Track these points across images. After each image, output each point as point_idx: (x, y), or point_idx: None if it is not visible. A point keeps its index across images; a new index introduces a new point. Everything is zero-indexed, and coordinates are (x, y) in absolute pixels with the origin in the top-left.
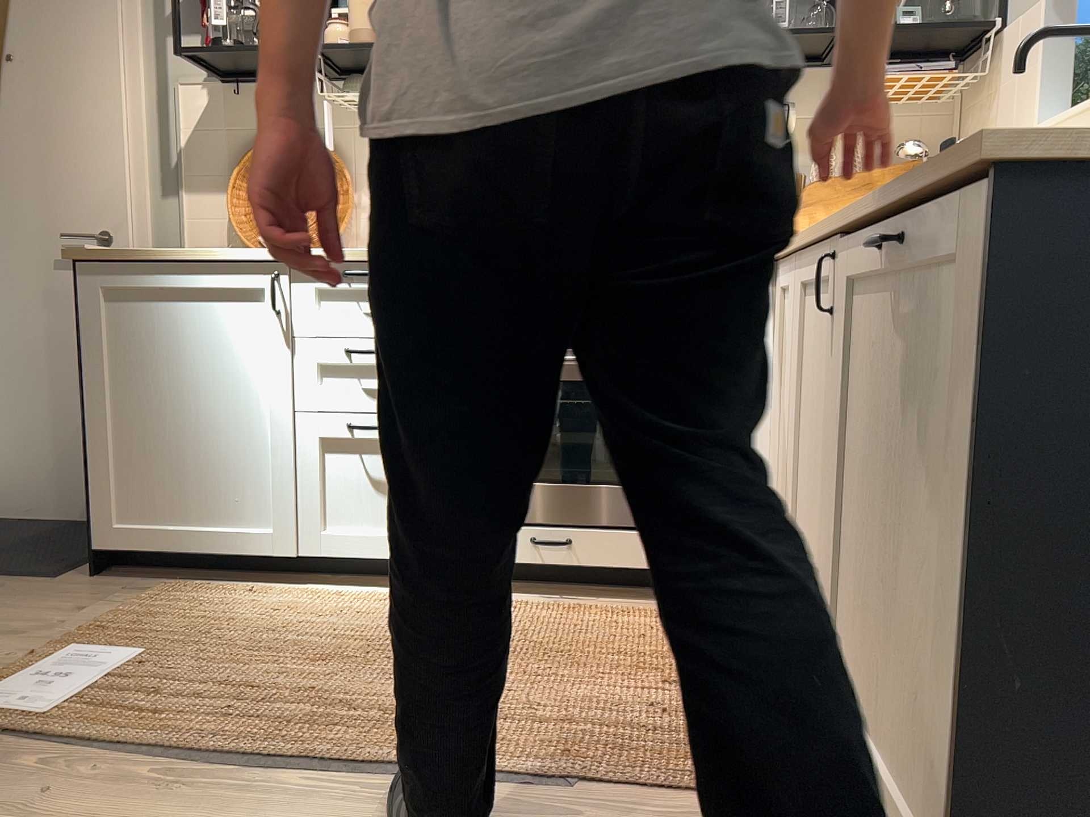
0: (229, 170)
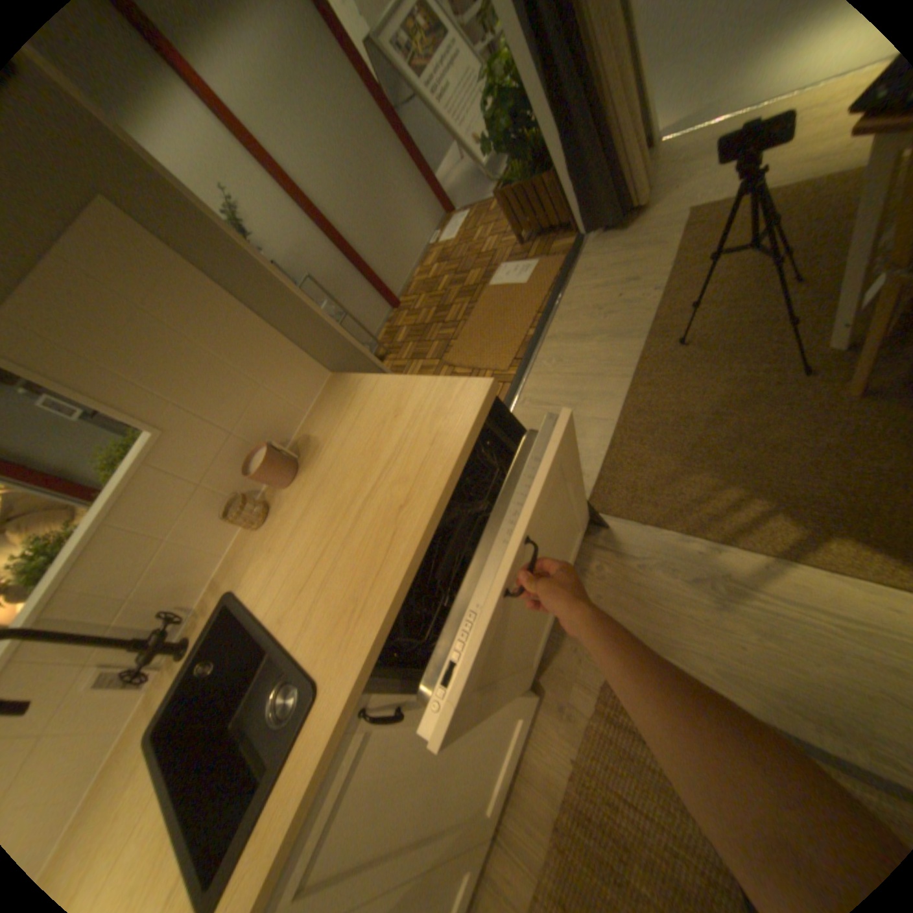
0: None
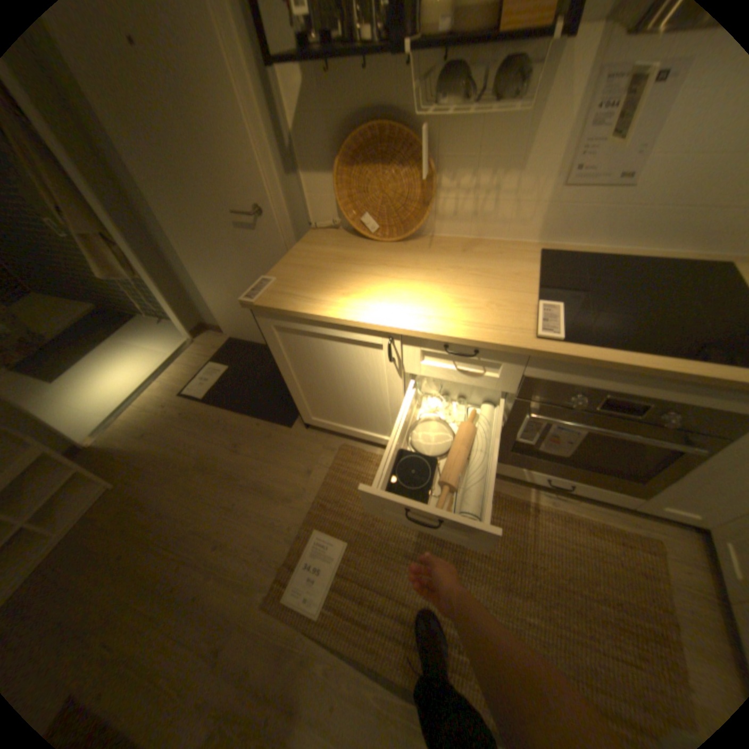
0: (331, 149)
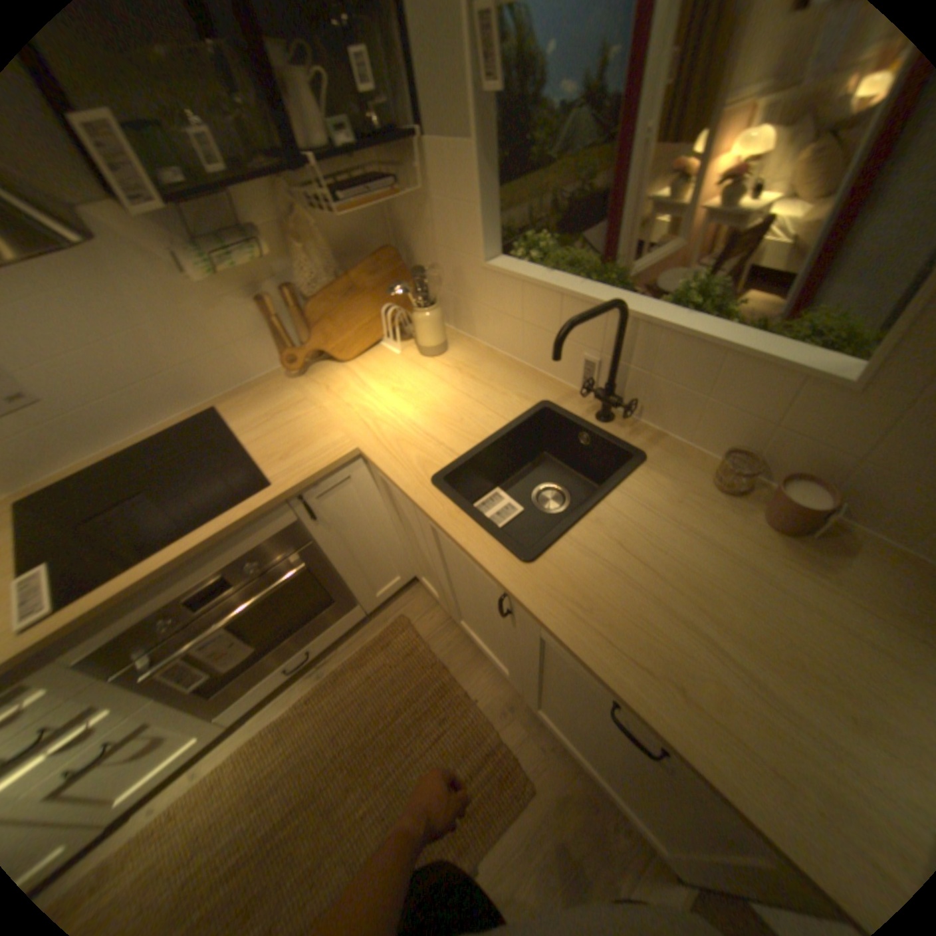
0: None
